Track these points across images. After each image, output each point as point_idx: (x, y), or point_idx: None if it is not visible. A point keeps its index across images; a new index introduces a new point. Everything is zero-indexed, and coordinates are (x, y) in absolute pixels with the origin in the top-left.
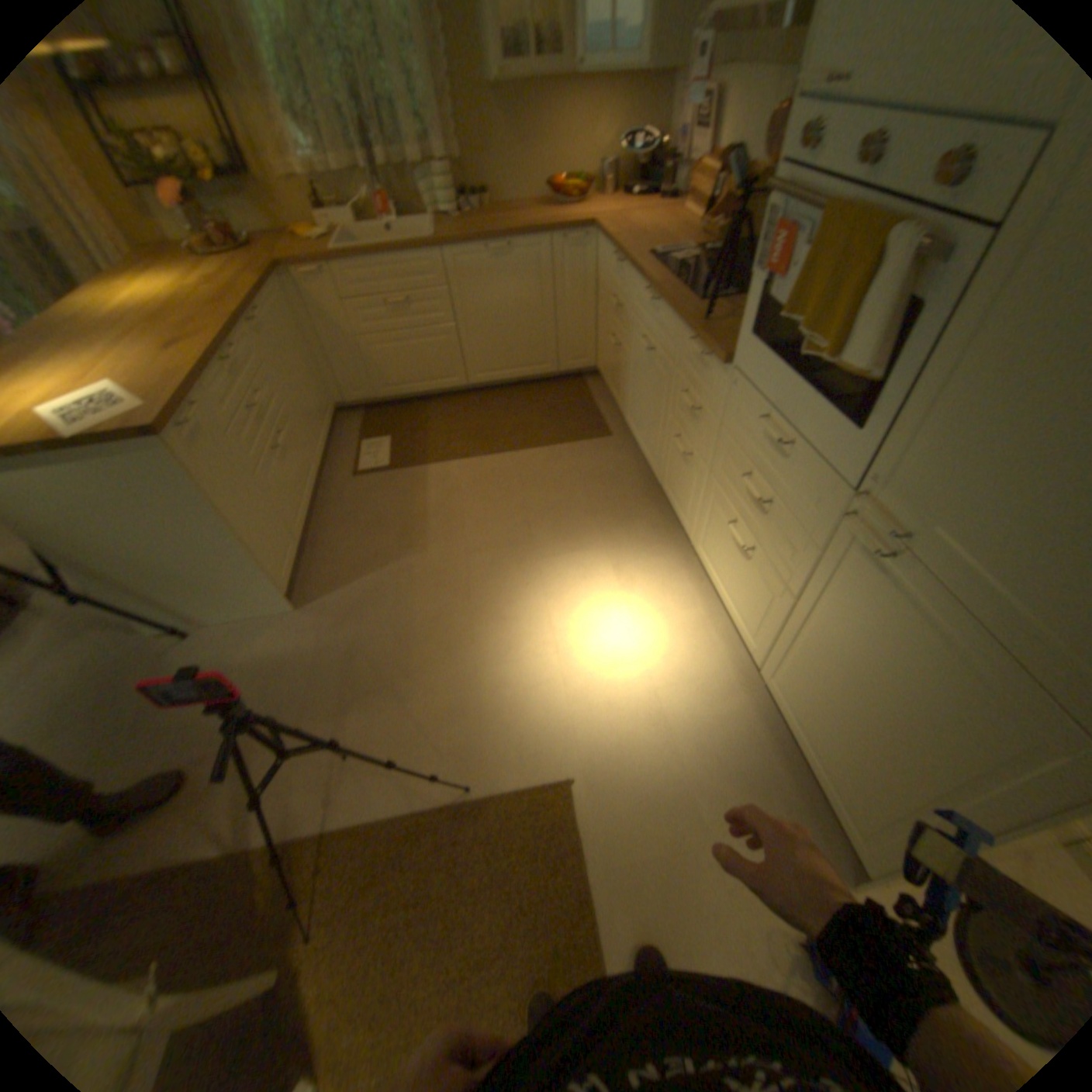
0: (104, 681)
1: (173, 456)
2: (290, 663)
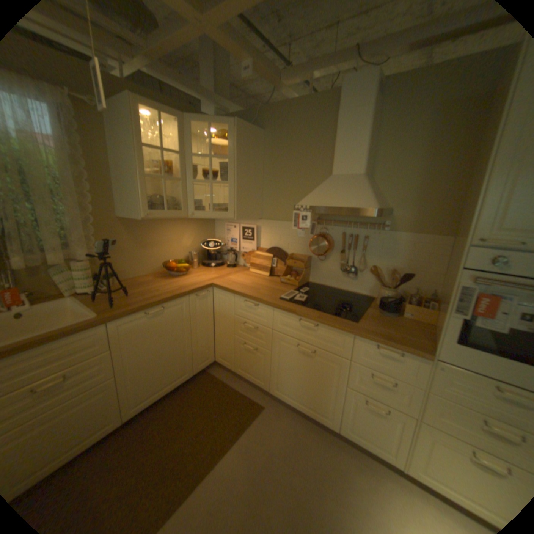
0: None
1: None
2: None
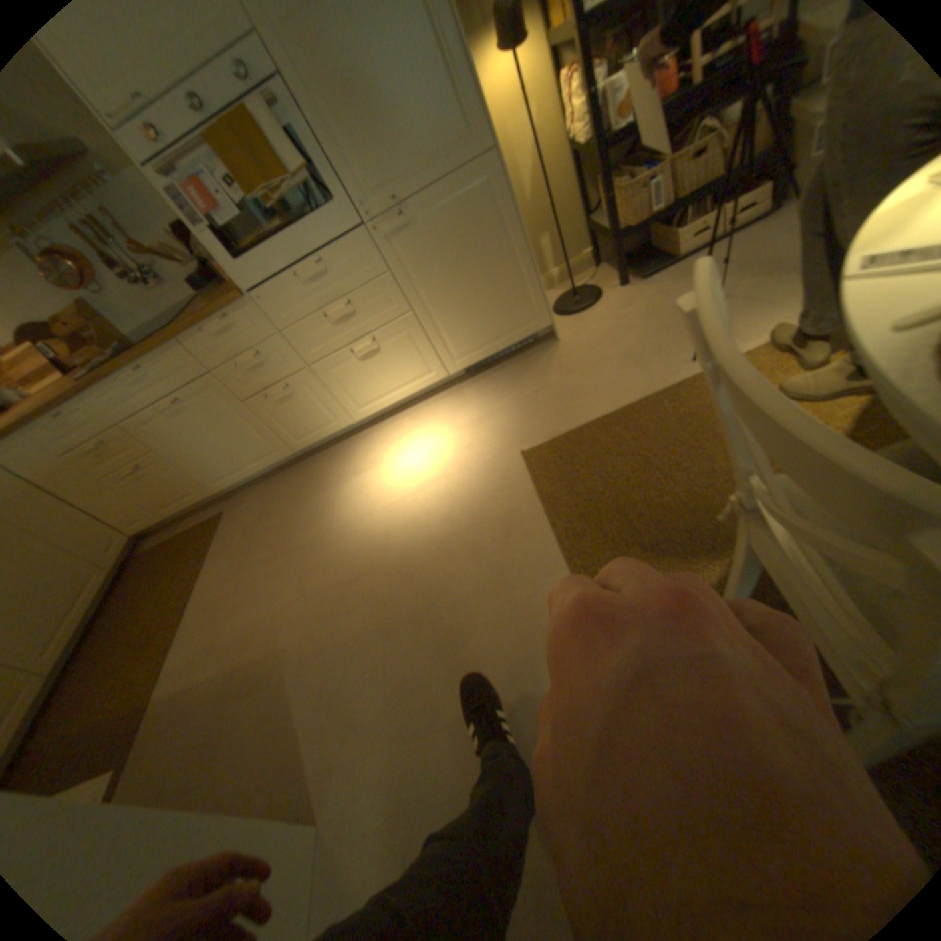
0: None
1: None
2: (396, 781)
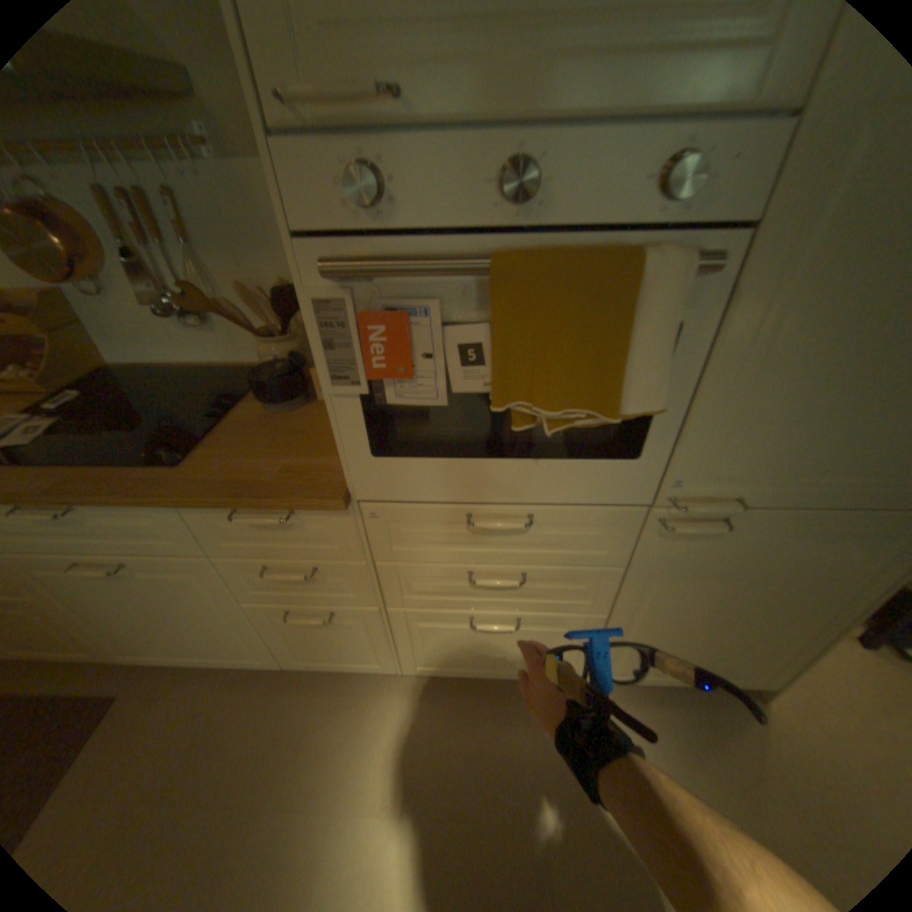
0: None
1: None
2: None
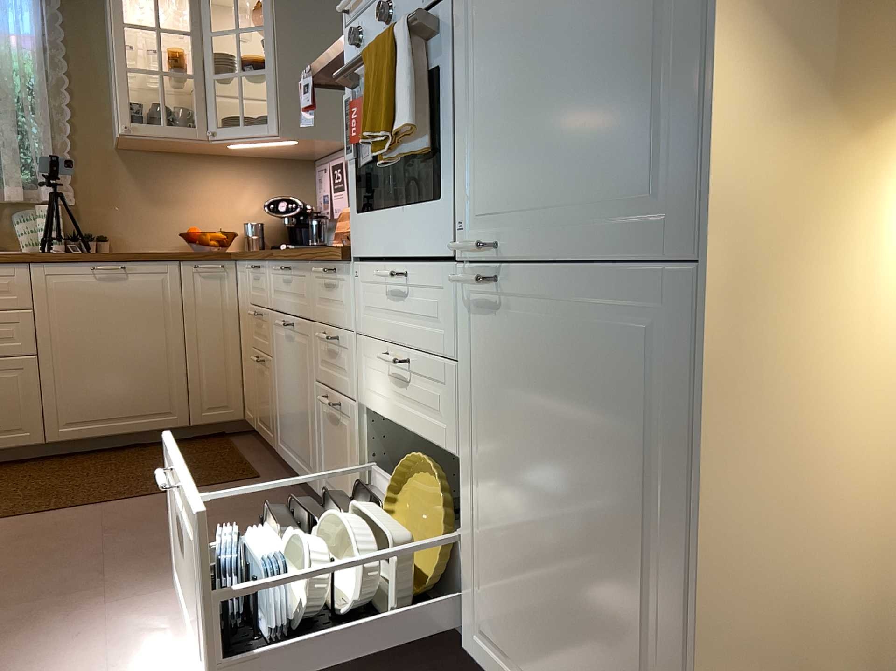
0: None
1: None
2: None
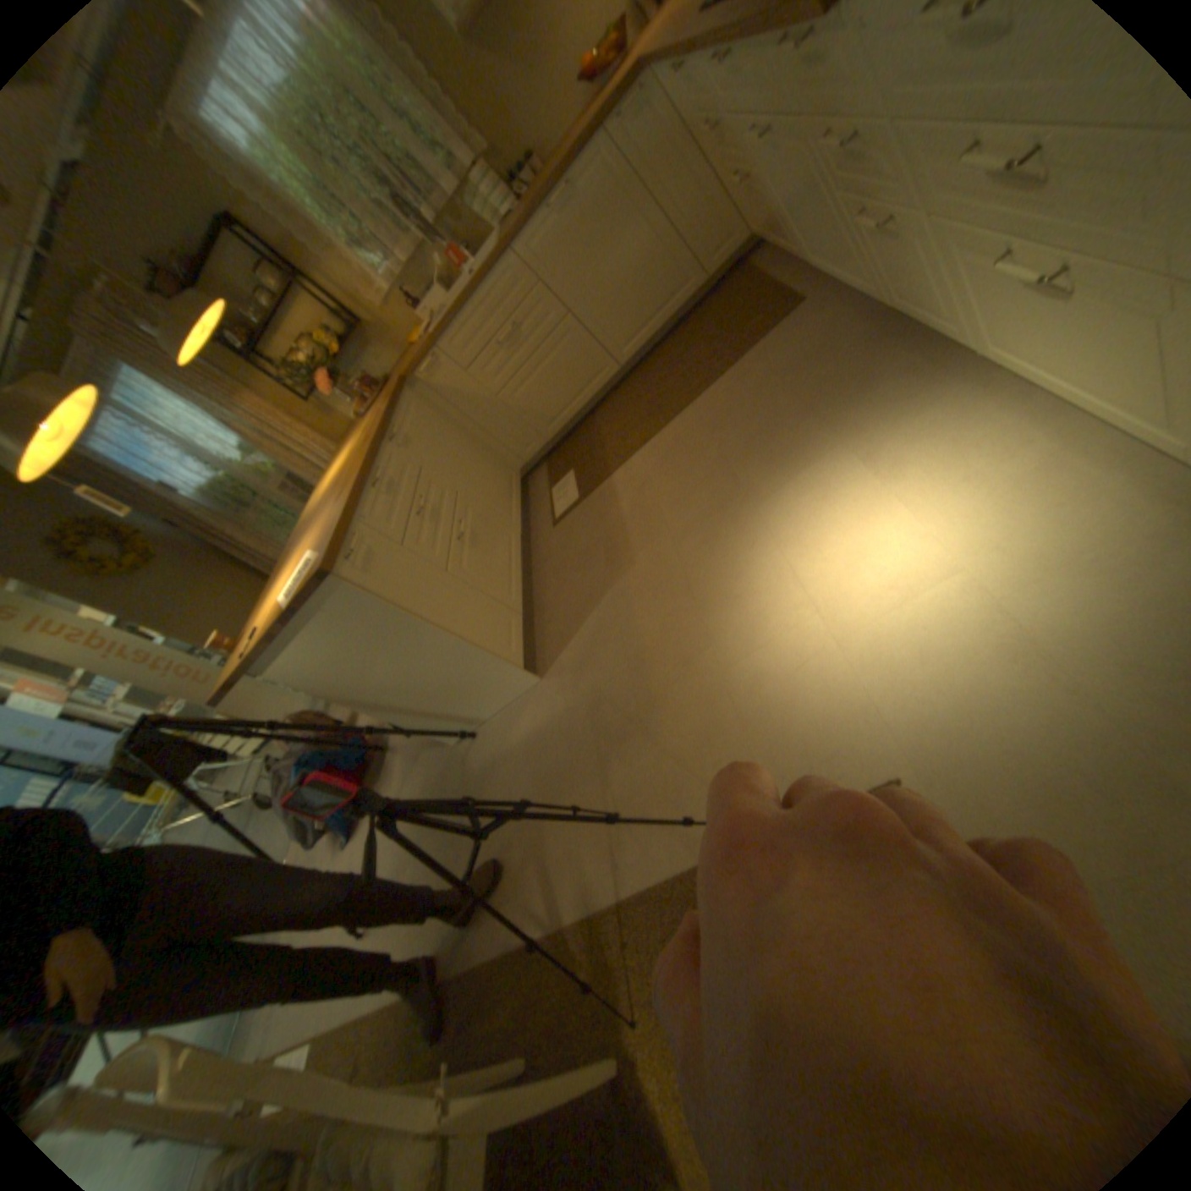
0: (440, 786)
1: (357, 579)
2: (553, 726)
